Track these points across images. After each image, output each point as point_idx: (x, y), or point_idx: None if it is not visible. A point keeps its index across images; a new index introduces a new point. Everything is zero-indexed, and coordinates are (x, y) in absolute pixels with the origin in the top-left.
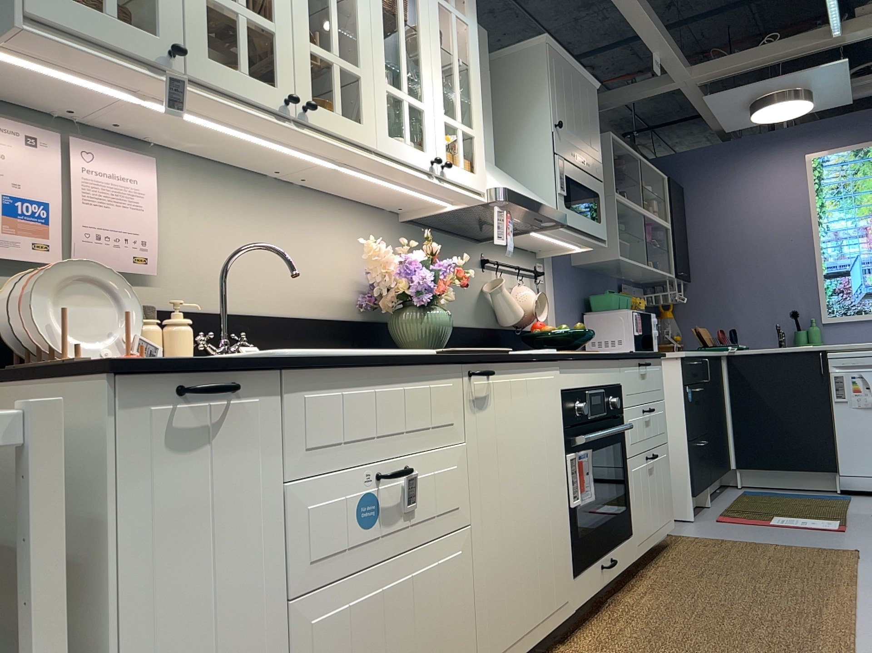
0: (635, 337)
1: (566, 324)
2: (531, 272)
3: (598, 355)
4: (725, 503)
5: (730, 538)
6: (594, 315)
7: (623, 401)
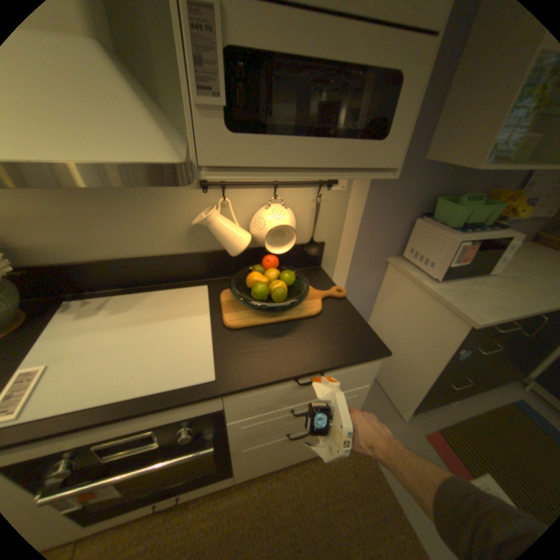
0: (450, 267)
1: (375, 228)
2: (305, 183)
3: (114, 419)
4: (474, 410)
5: (392, 481)
6: (427, 221)
7: (225, 419)
